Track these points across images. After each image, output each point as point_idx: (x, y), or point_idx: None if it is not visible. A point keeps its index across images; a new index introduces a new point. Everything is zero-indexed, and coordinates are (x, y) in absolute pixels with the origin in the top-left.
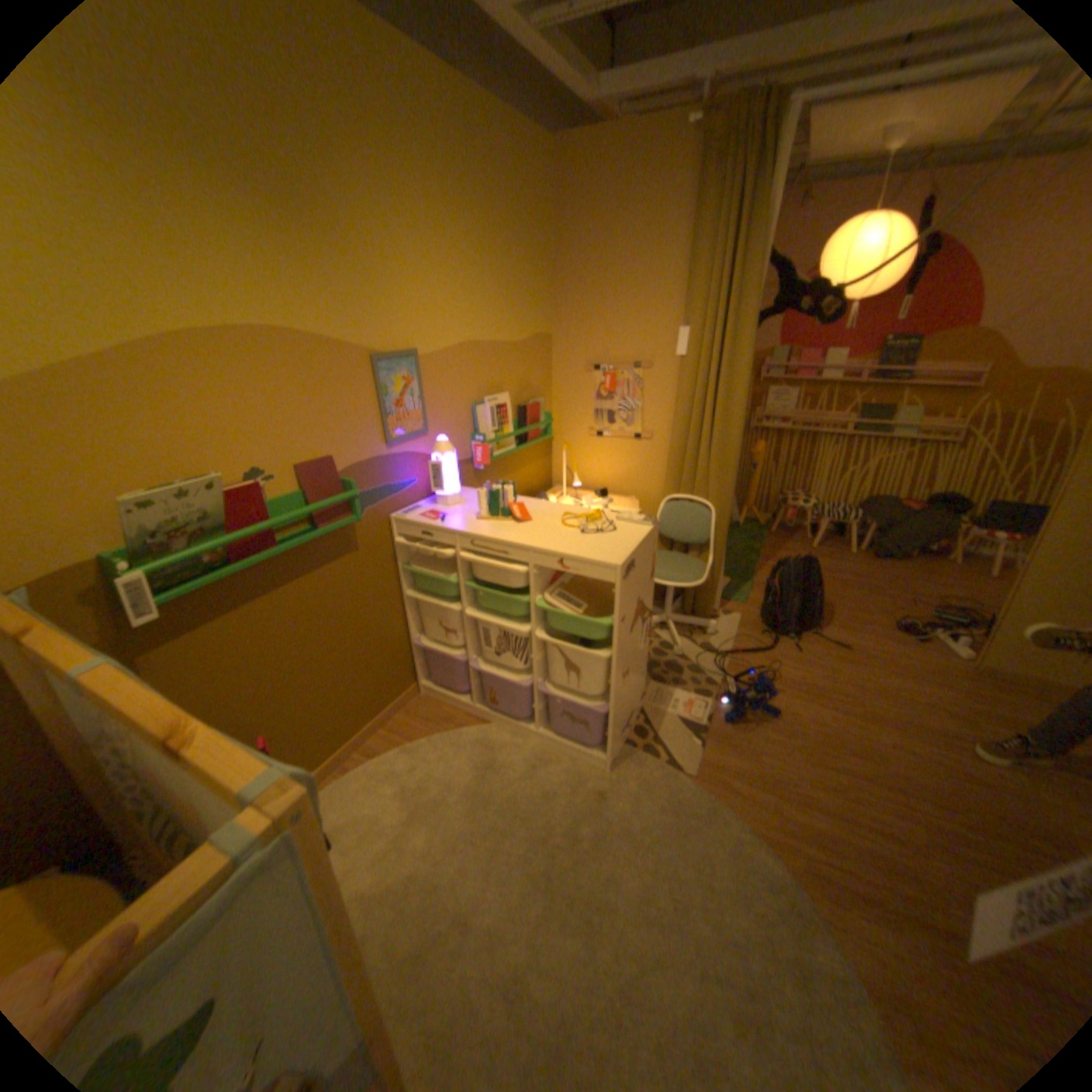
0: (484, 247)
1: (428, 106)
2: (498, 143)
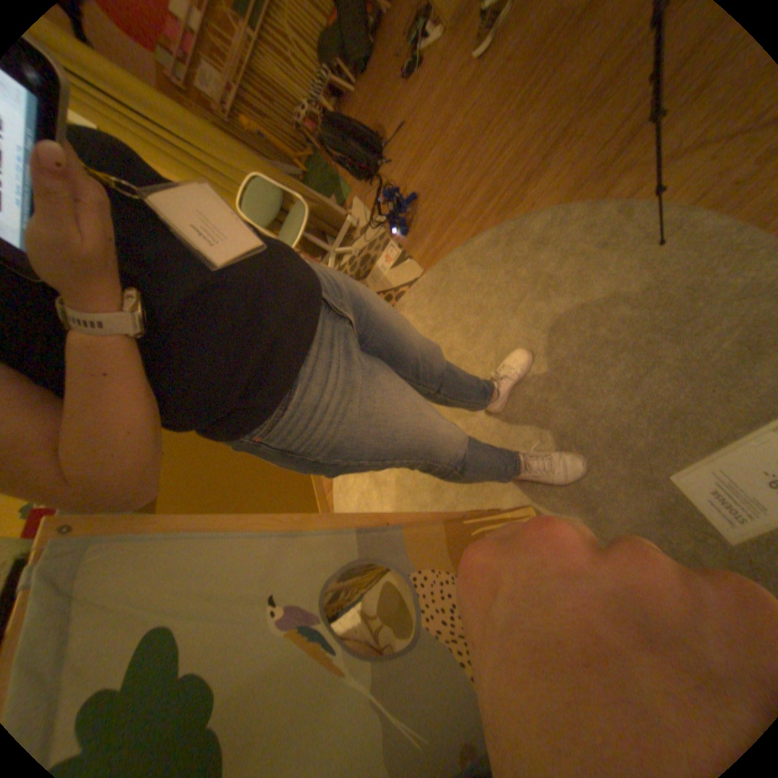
0: None
1: None
2: None
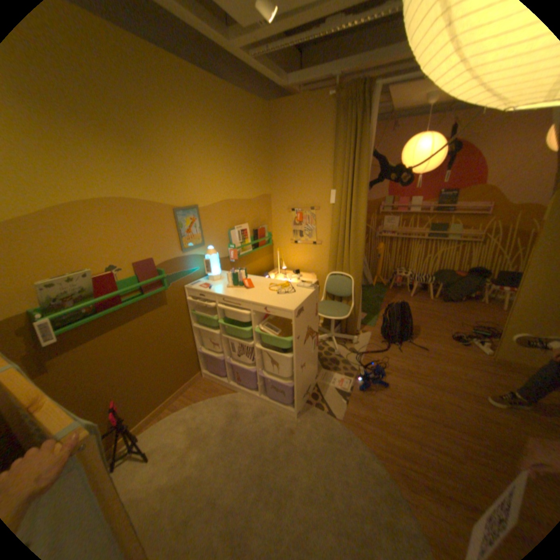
0: (232, 155)
1: (201, 93)
2: (238, 107)
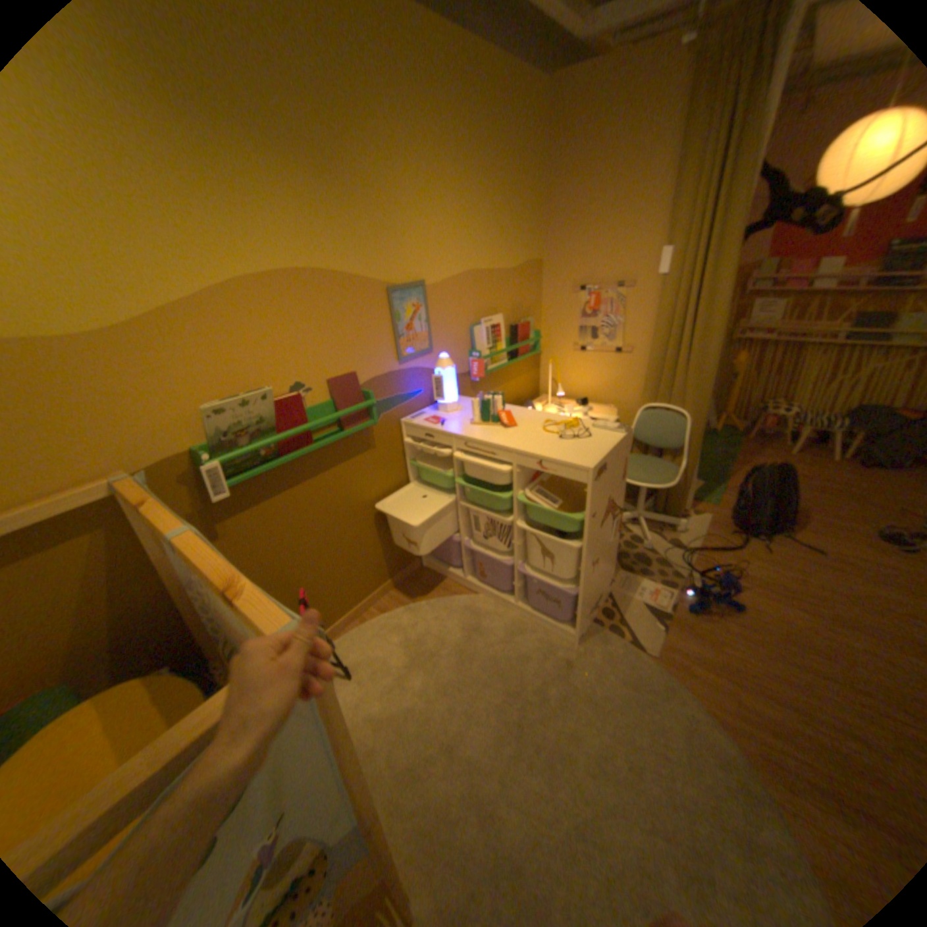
0: (482, 186)
1: (436, 65)
2: (497, 90)
